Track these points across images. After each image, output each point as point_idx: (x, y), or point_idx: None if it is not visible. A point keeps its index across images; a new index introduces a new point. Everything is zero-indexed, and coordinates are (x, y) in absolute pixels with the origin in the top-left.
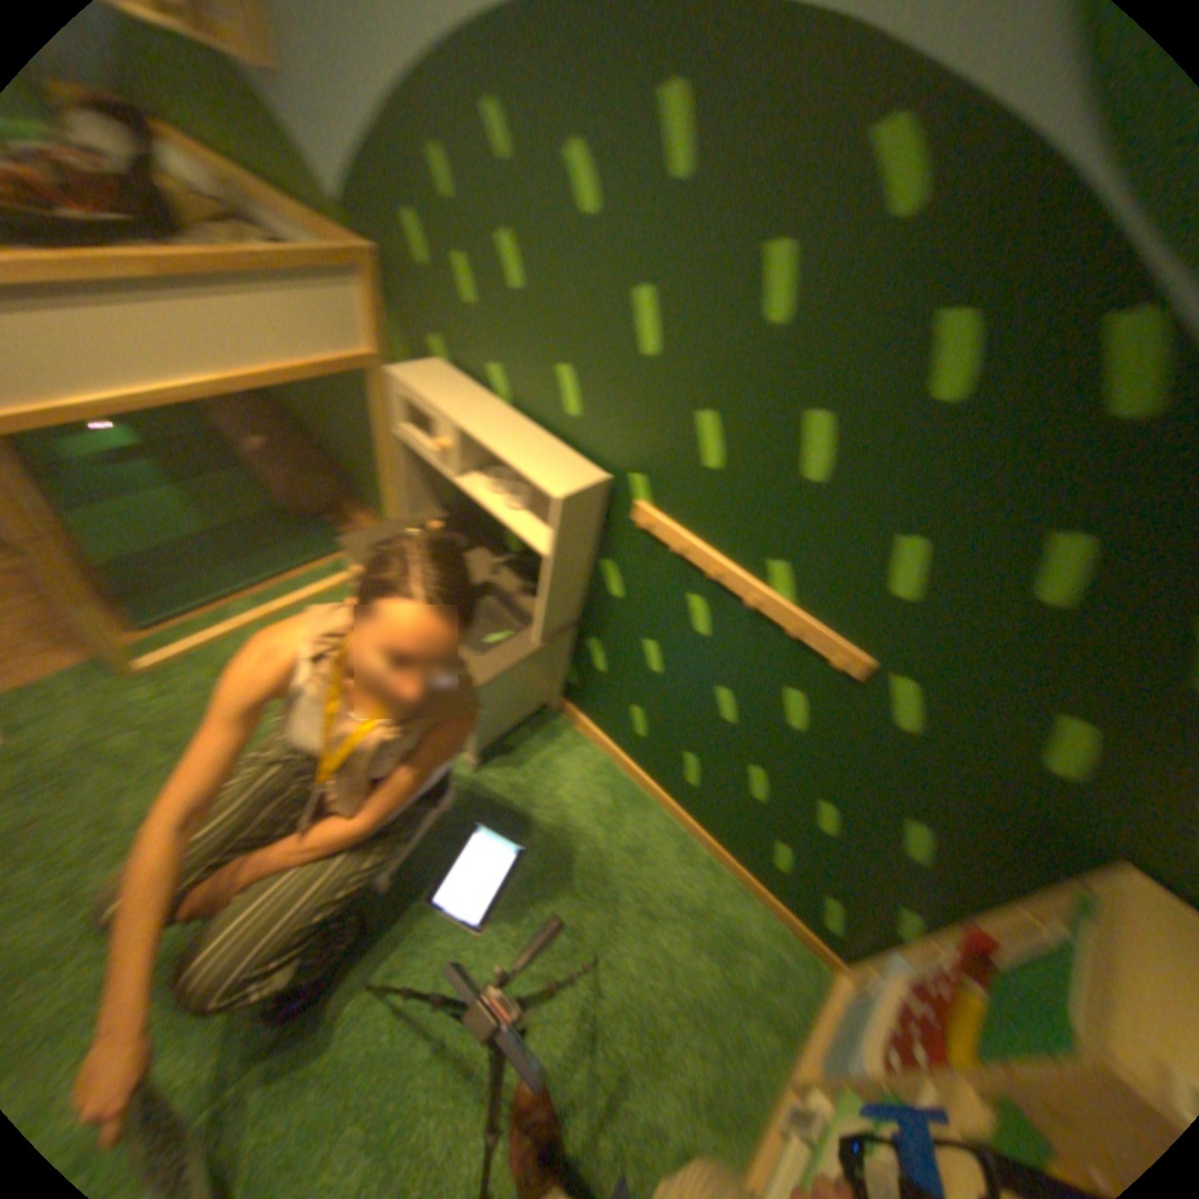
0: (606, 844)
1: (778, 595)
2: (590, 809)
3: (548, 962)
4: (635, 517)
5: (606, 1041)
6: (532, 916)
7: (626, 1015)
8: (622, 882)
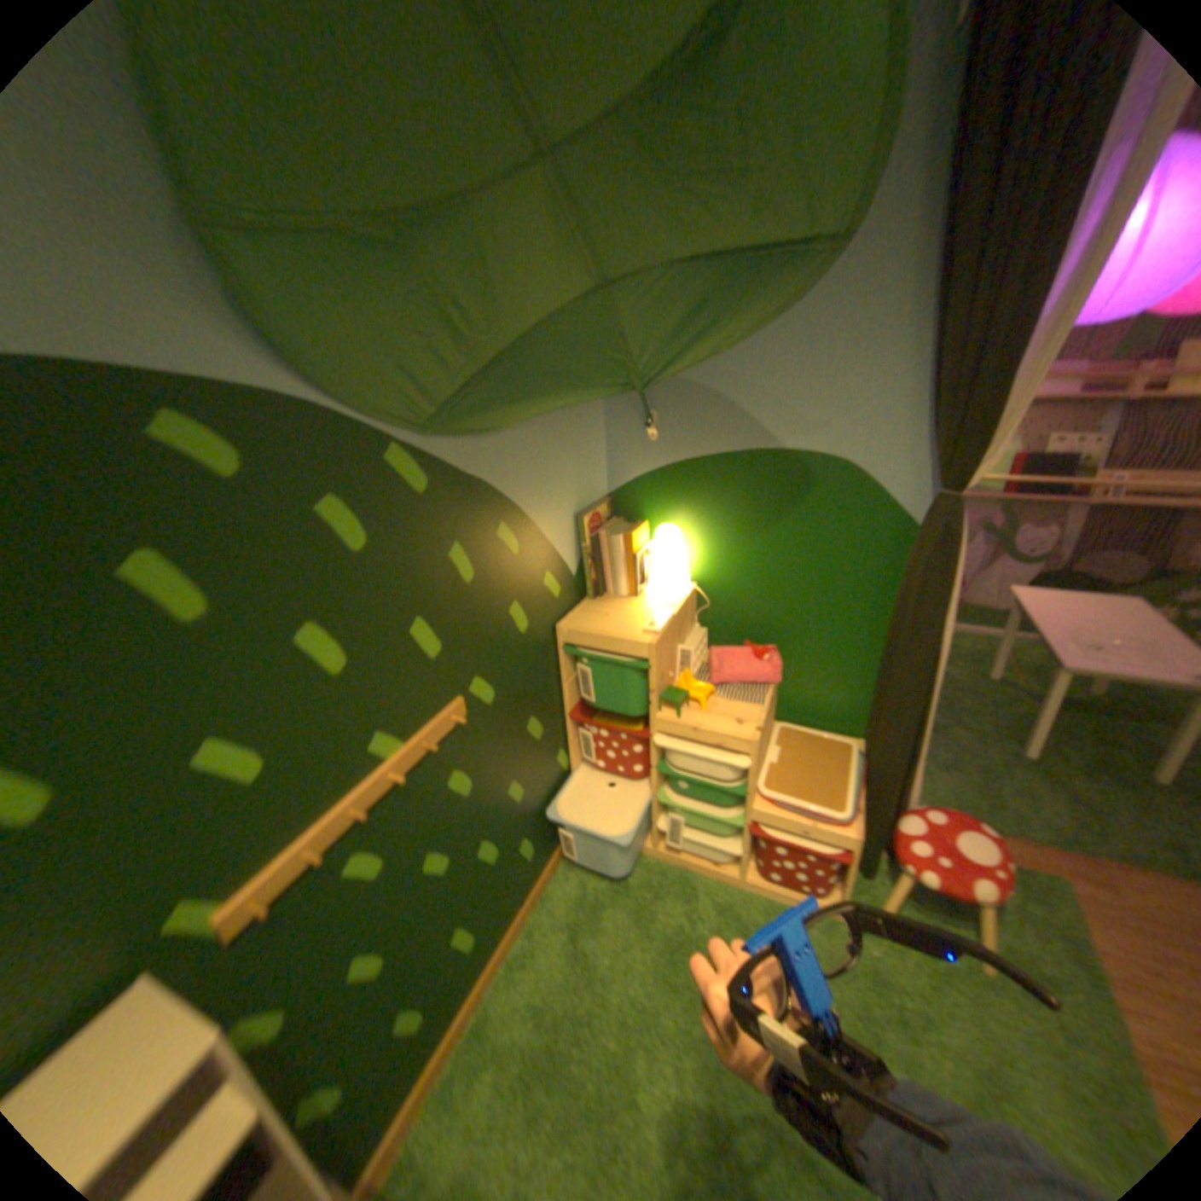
0: (531, 1056)
1: (392, 750)
2: (496, 1095)
3: (660, 1076)
4: (219, 932)
5: (687, 991)
6: (630, 1118)
7: (663, 979)
8: (563, 1020)
